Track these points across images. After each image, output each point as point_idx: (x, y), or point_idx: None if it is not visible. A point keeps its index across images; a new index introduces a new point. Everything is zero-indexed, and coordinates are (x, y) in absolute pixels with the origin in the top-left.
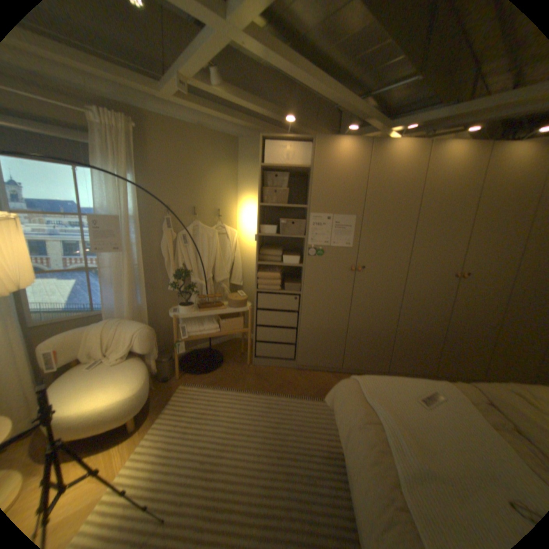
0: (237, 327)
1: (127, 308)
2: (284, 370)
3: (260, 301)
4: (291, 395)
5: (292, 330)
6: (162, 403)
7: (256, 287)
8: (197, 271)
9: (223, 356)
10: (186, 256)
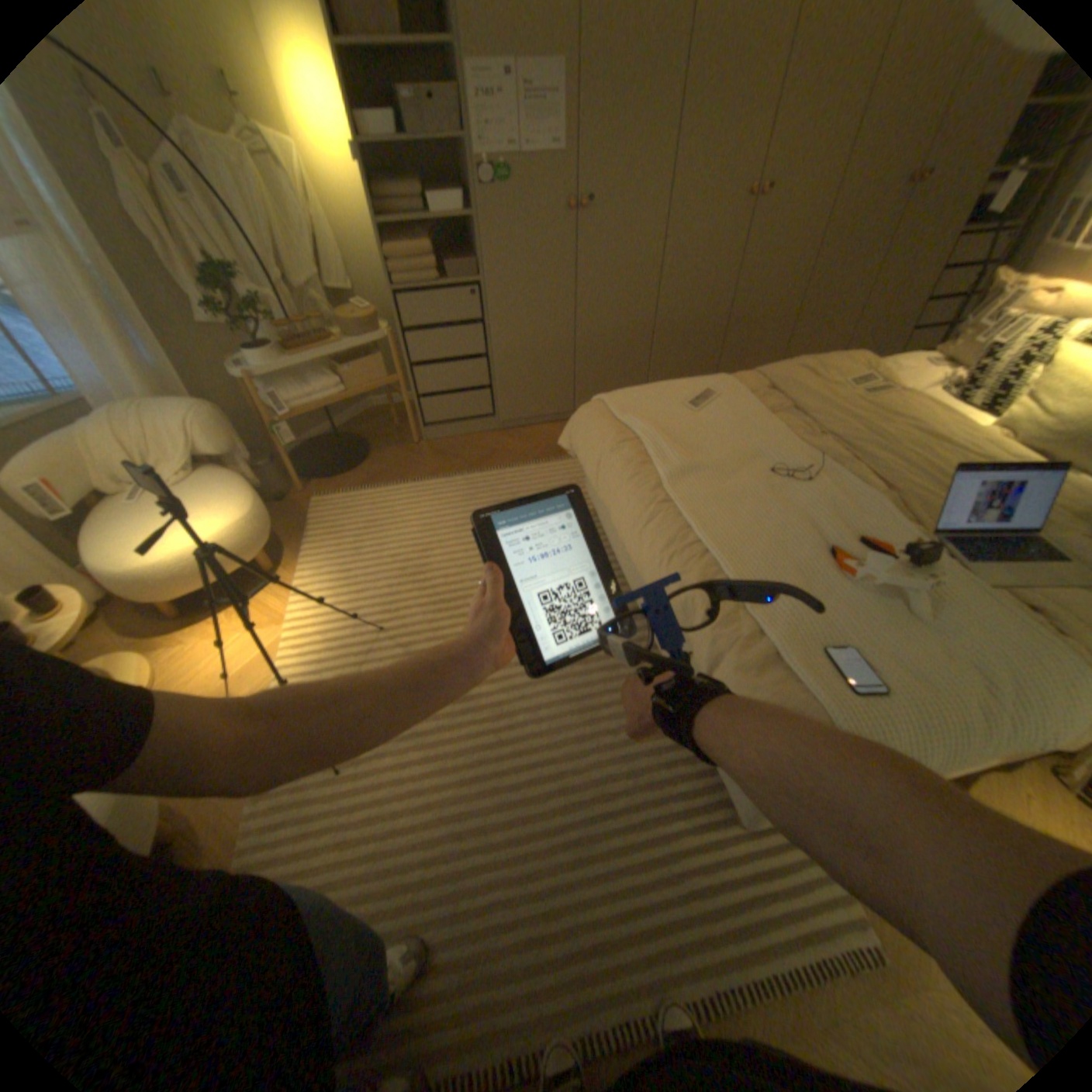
0: (375, 377)
1: (132, 376)
2: (480, 437)
3: (405, 313)
4: (501, 467)
5: (478, 362)
6: (295, 527)
7: (389, 283)
8: (240, 267)
9: (363, 441)
10: (199, 231)
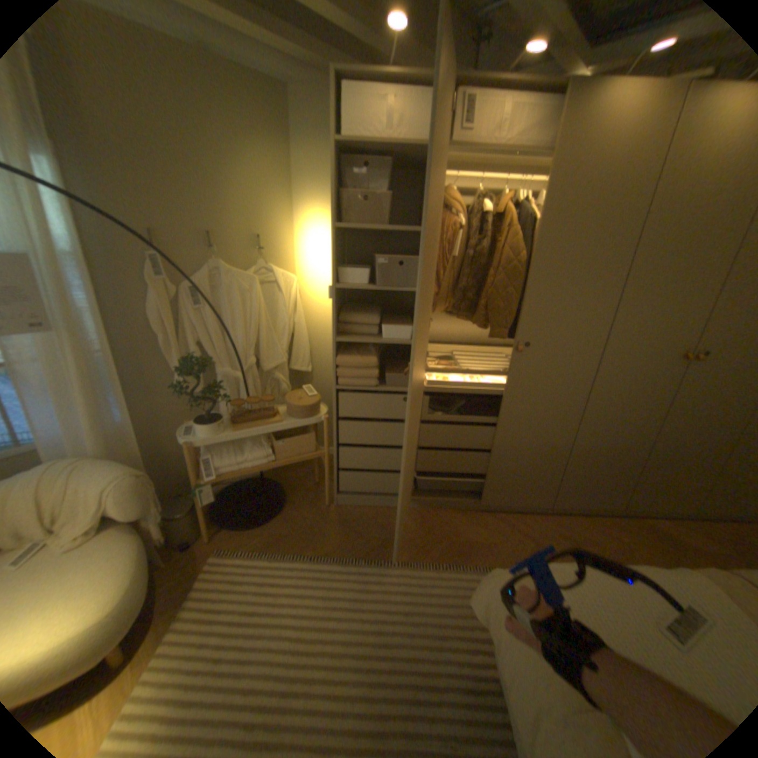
0: (305, 450)
1: (91, 436)
2: (387, 512)
3: (344, 406)
4: (401, 562)
5: (399, 451)
6: (178, 596)
7: (336, 383)
8: (226, 354)
9: (285, 490)
10: (202, 329)
